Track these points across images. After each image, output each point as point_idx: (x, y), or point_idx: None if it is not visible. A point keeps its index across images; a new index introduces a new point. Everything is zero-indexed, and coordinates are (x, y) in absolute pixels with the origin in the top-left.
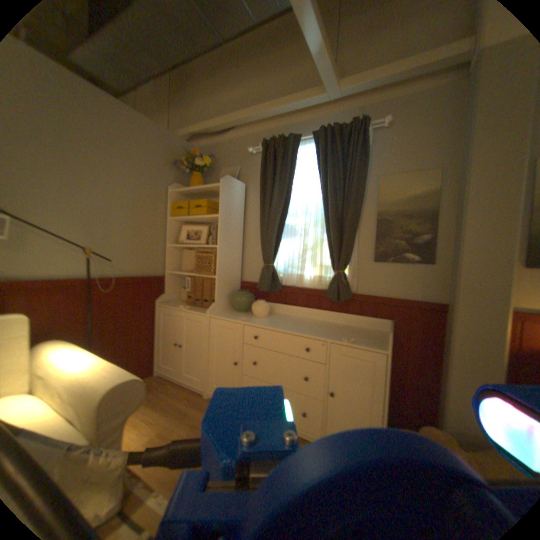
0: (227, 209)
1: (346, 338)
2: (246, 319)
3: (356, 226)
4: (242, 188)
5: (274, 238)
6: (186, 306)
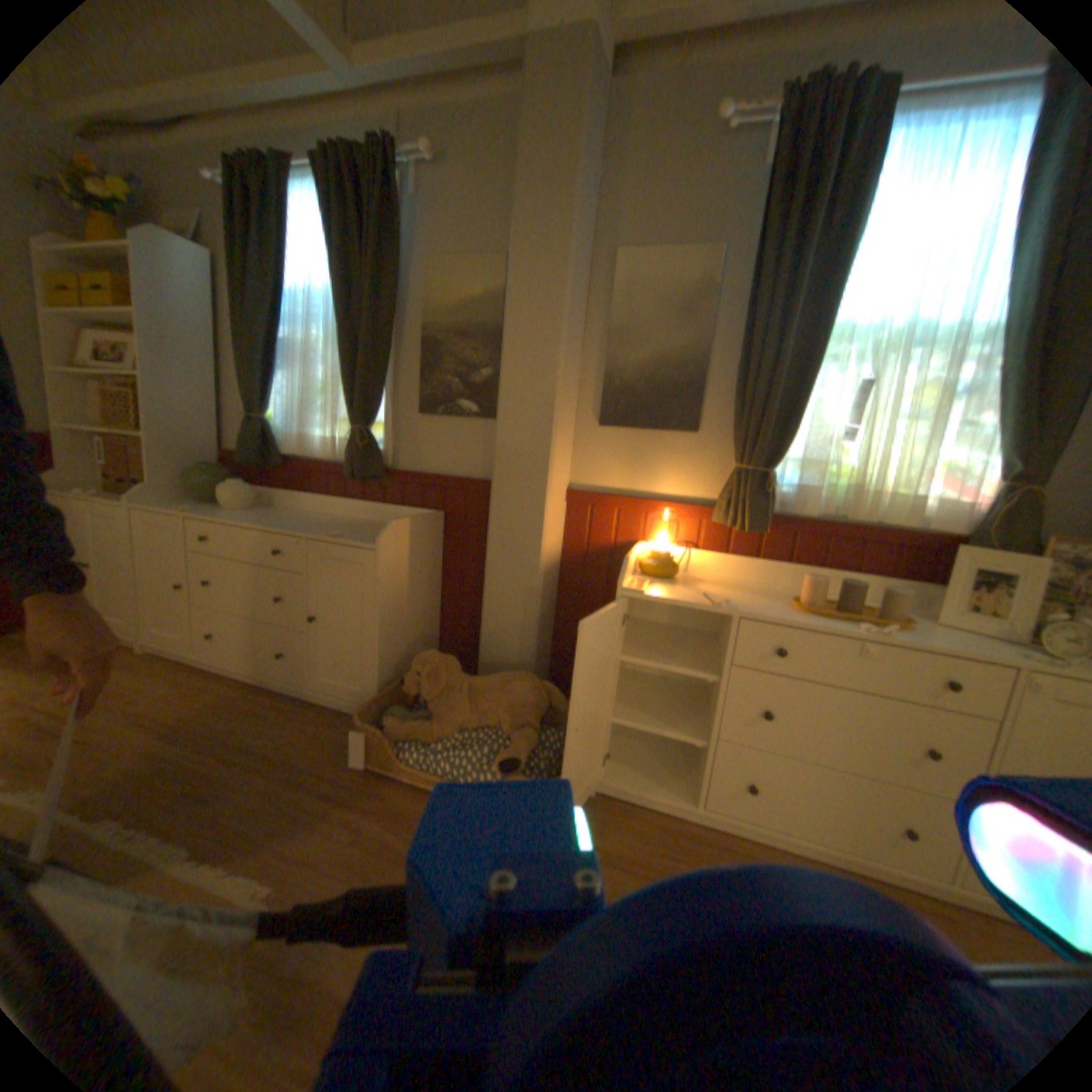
0: (159, 300)
1: (337, 533)
2: (189, 509)
3: (385, 350)
4: (200, 259)
5: (255, 365)
6: (95, 494)
